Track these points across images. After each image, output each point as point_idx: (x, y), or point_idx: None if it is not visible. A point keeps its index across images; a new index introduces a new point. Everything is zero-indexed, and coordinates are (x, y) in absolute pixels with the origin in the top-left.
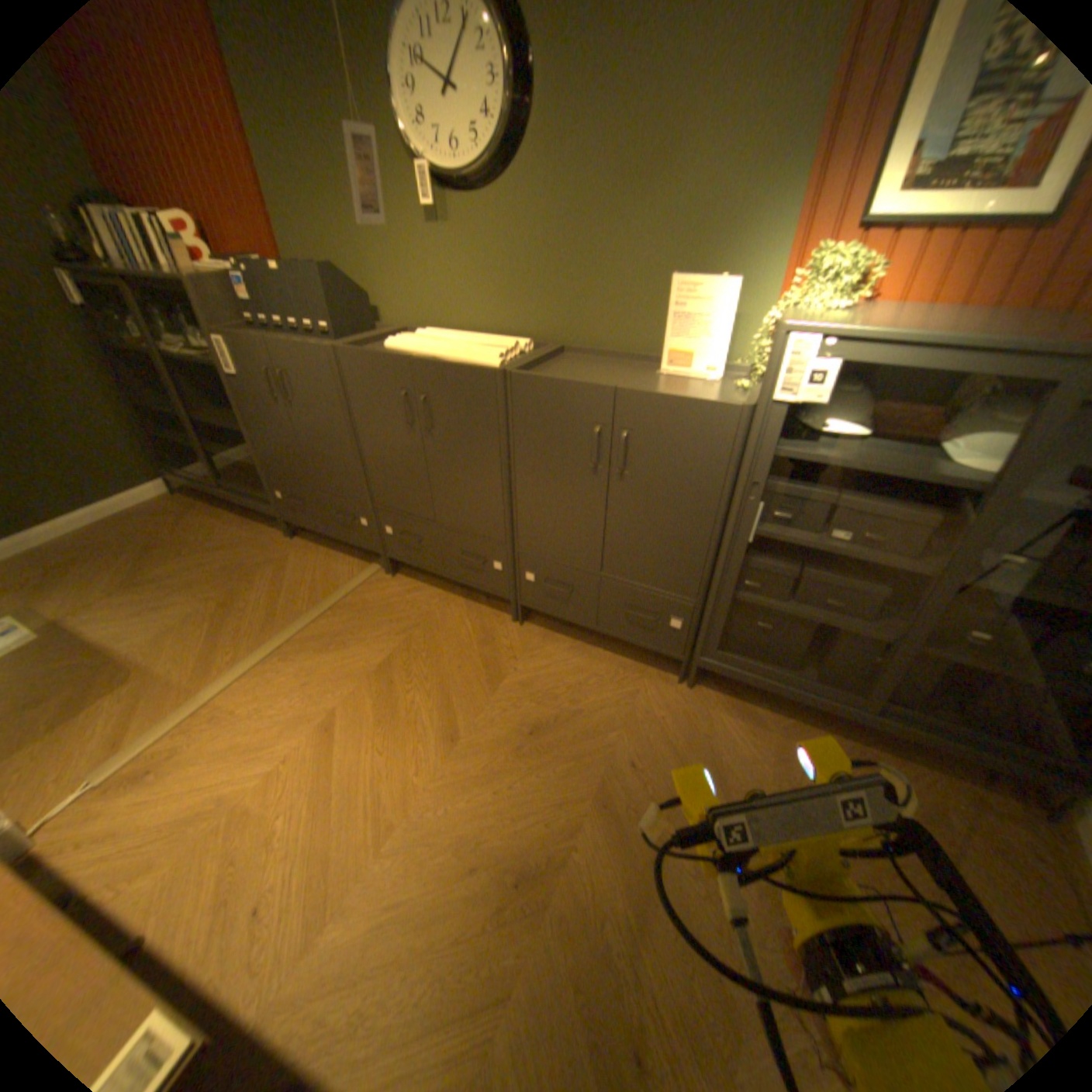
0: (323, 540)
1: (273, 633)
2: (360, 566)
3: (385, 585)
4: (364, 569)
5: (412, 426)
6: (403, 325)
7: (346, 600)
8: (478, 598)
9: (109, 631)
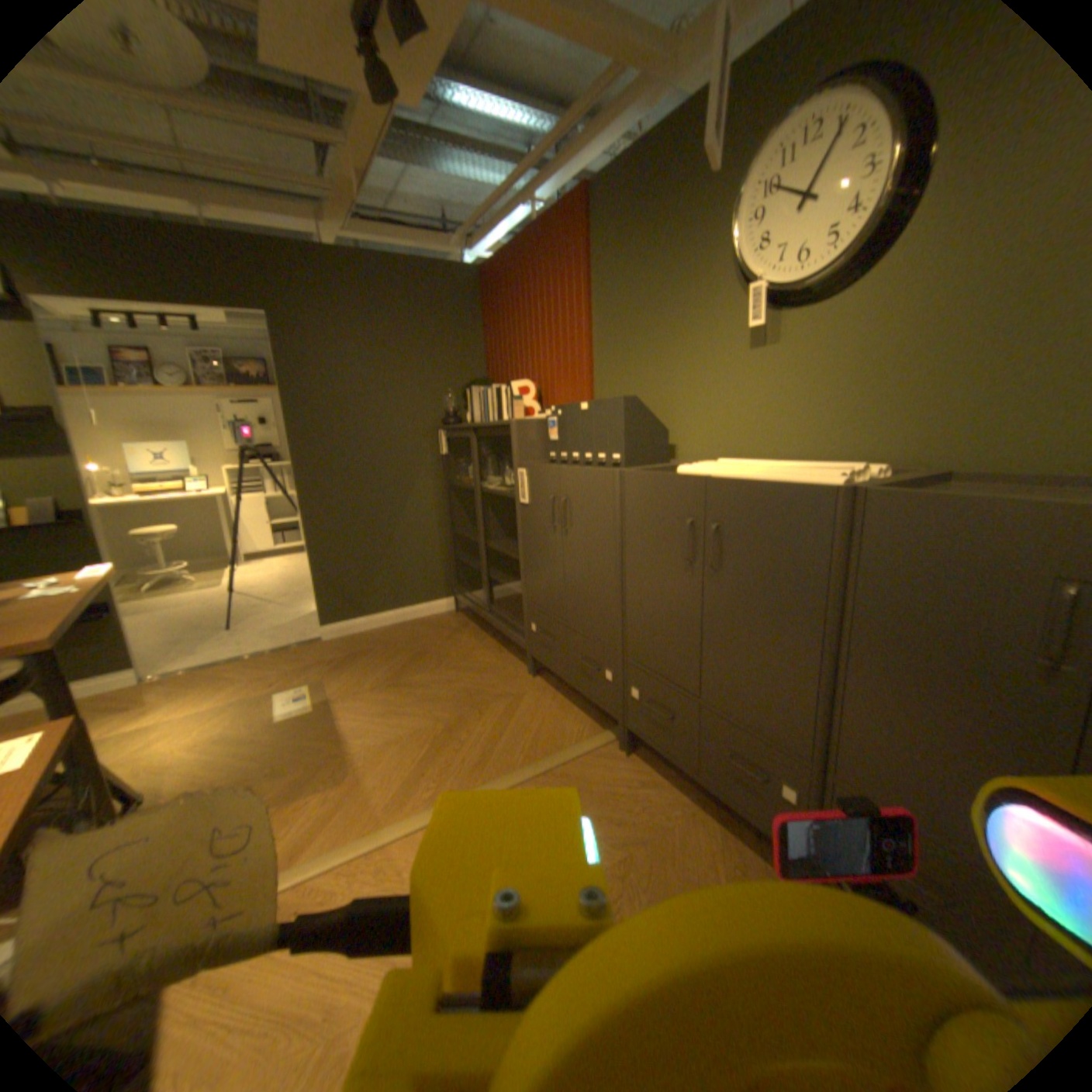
0: (563, 688)
1: (477, 783)
2: (591, 731)
3: (615, 766)
4: (596, 736)
5: (693, 565)
6: (702, 461)
7: (565, 770)
8: (742, 835)
9: (354, 724)
